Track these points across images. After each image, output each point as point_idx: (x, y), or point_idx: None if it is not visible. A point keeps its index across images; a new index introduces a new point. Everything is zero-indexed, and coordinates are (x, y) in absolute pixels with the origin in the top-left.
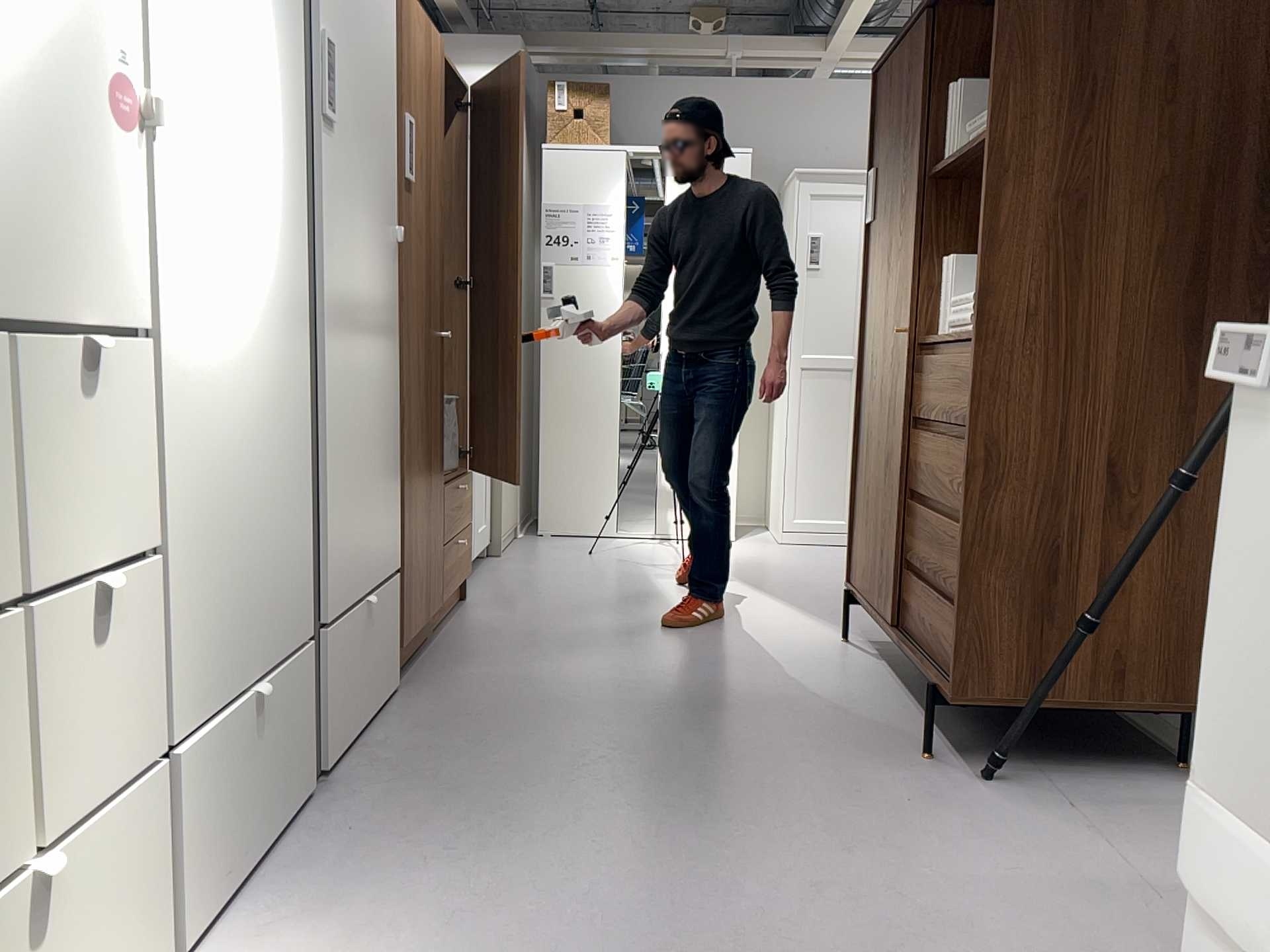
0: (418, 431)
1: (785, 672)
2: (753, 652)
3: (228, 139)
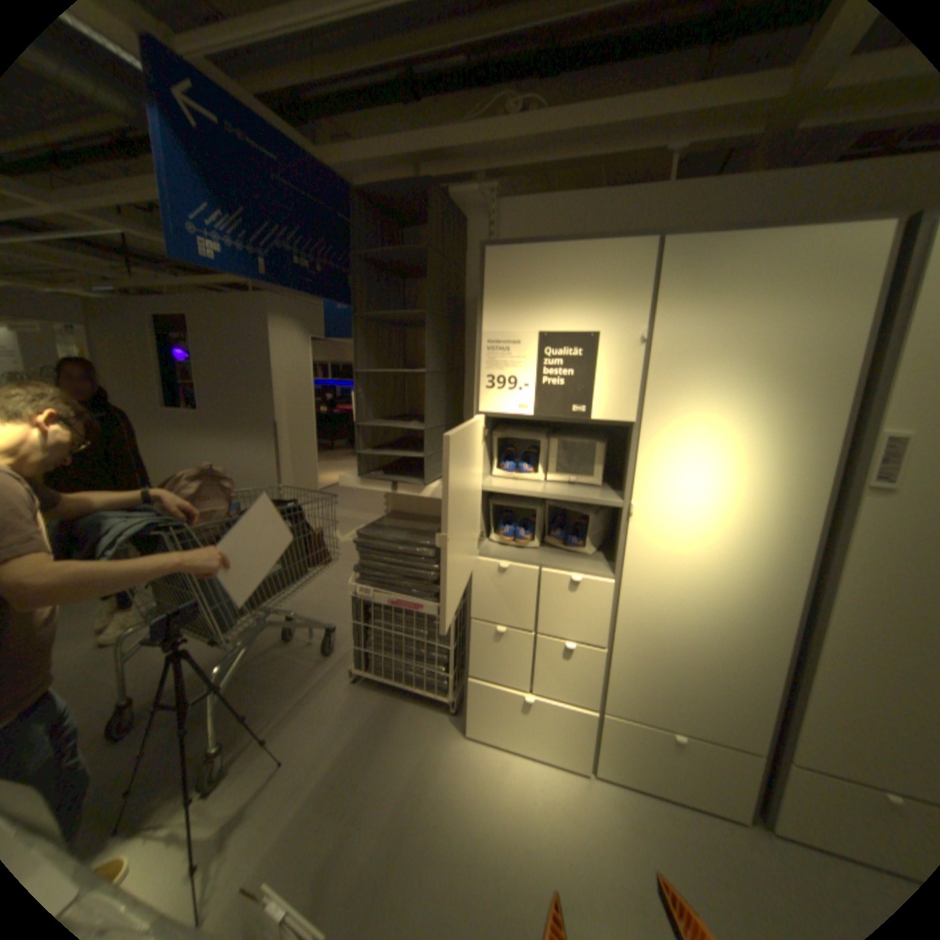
0: None
1: None
2: None
3: (710, 512)
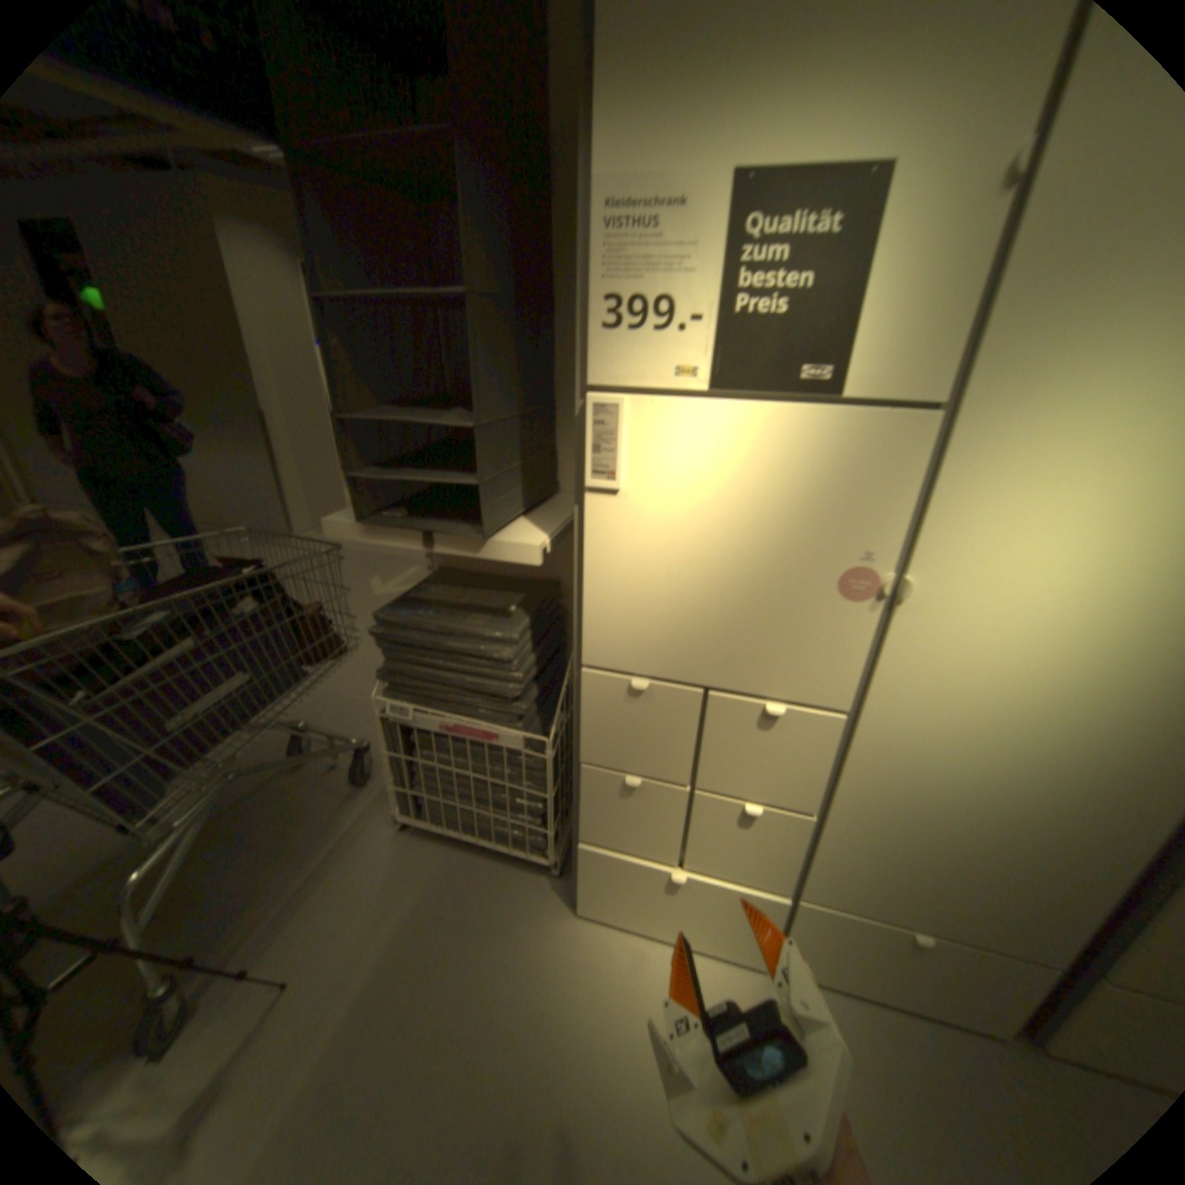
0: None
1: None
2: None
3: (1078, 597)
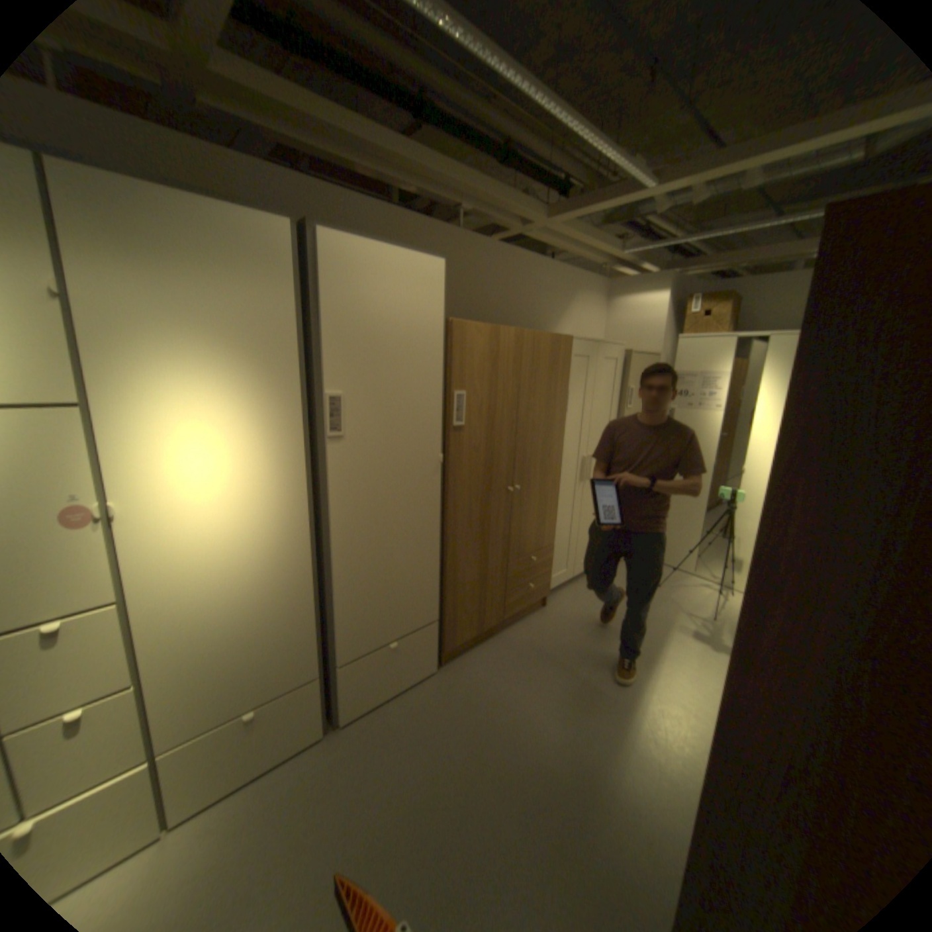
0: (471, 547)
1: (656, 795)
2: (658, 753)
3: (210, 489)
